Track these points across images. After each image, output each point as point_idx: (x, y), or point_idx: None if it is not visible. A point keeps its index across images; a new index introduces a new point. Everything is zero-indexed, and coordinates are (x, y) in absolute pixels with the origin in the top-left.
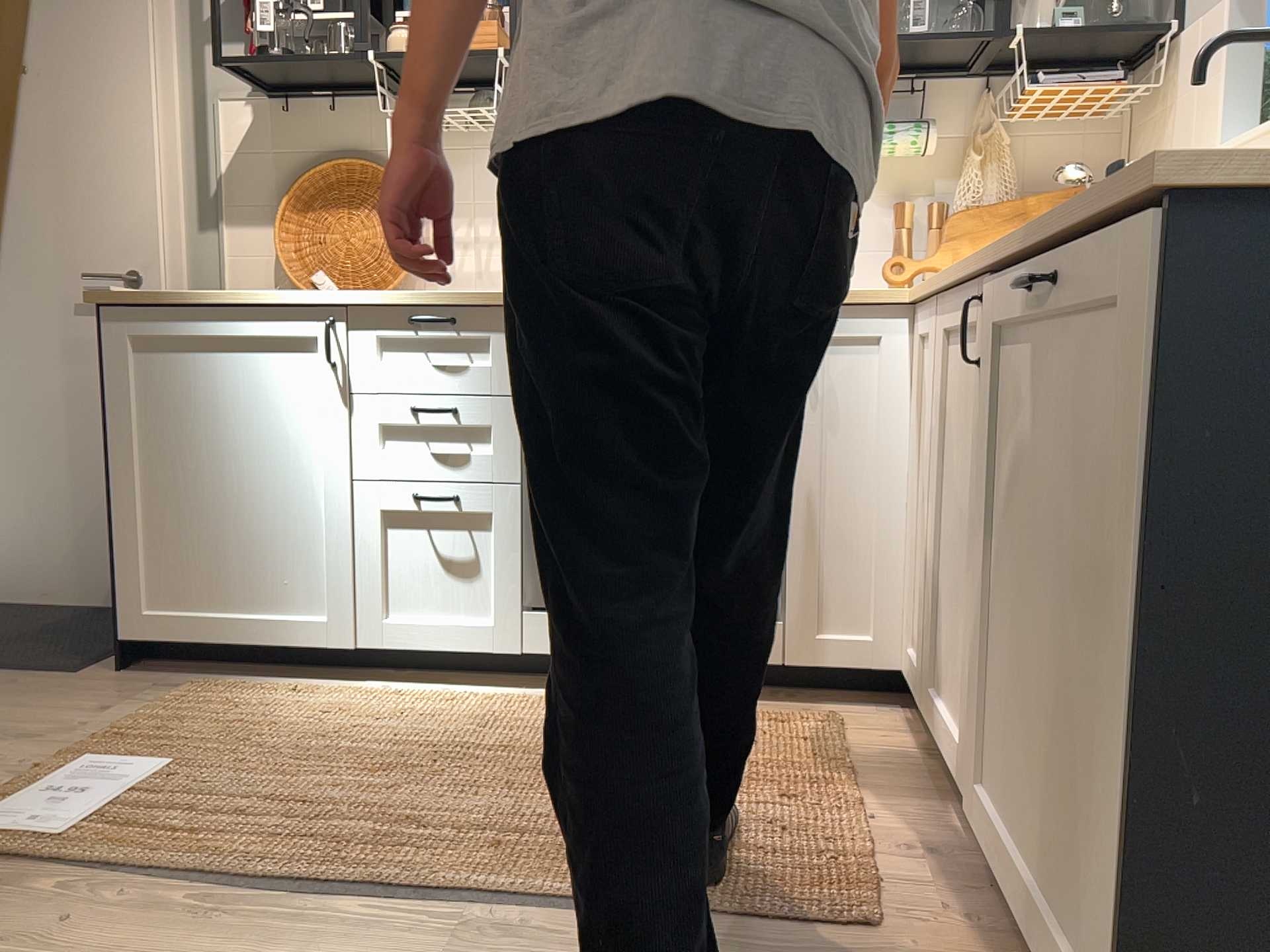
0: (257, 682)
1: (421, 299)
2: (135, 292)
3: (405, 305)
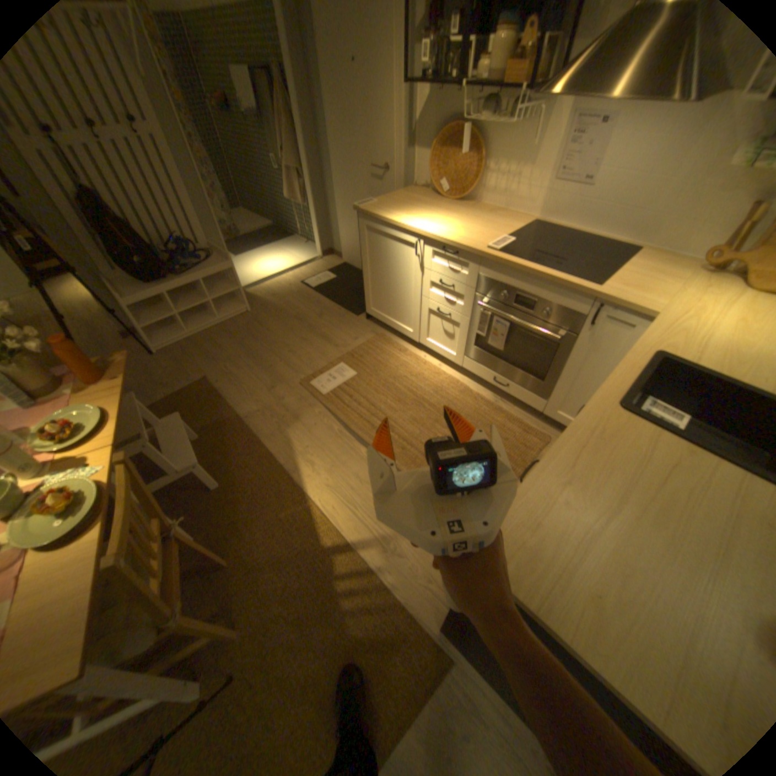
0: (394, 339)
1: (447, 242)
2: (367, 207)
3: (442, 242)
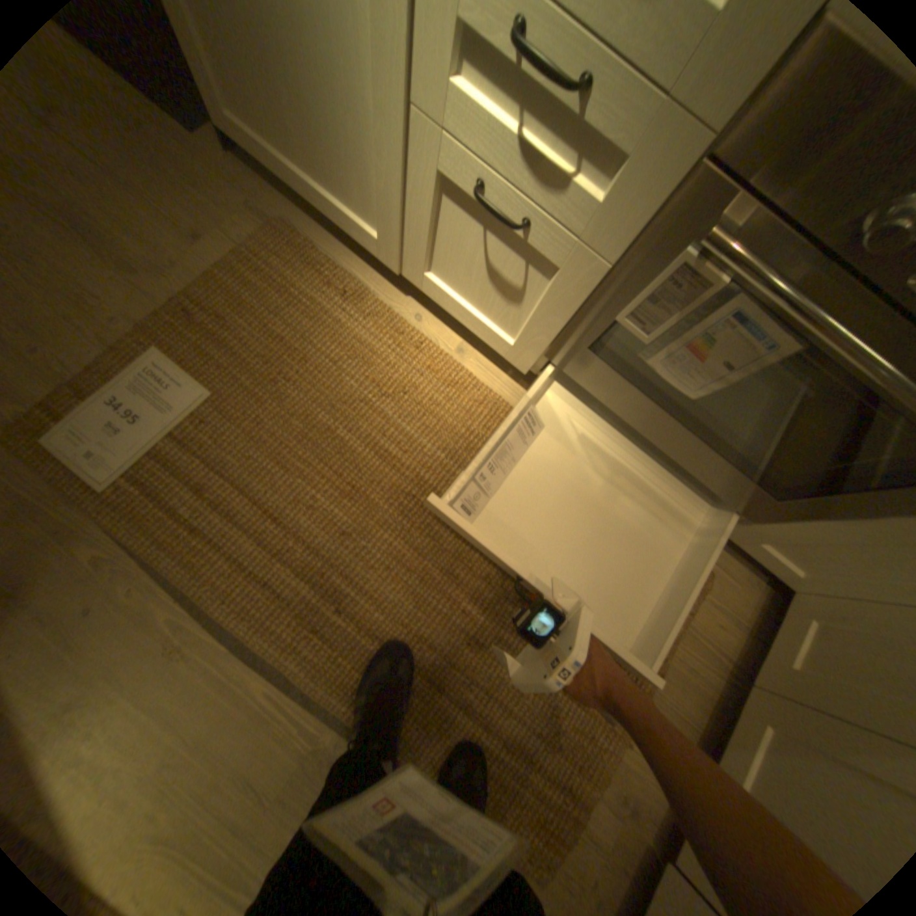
0: (327, 244)
1: None
2: None
3: None
